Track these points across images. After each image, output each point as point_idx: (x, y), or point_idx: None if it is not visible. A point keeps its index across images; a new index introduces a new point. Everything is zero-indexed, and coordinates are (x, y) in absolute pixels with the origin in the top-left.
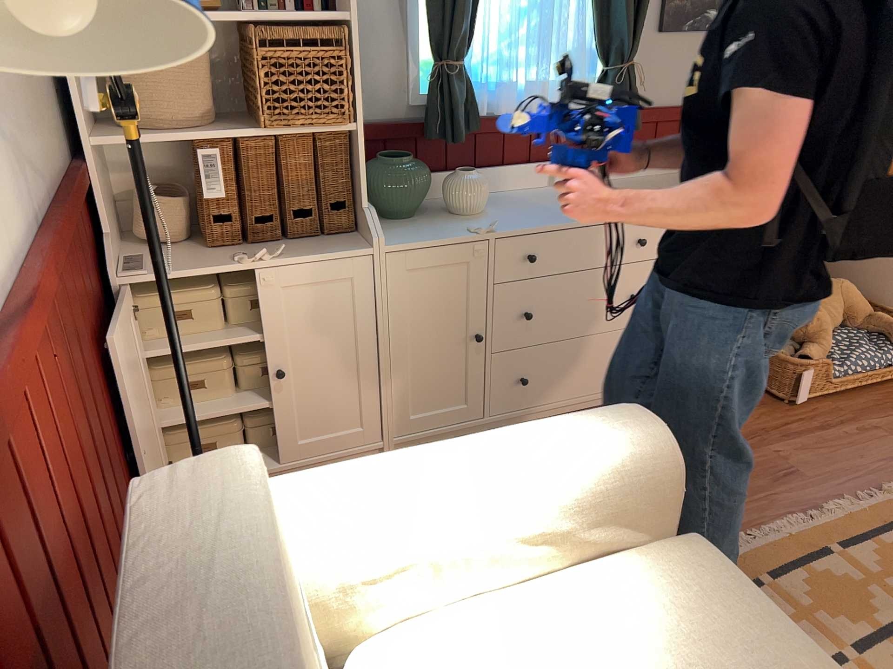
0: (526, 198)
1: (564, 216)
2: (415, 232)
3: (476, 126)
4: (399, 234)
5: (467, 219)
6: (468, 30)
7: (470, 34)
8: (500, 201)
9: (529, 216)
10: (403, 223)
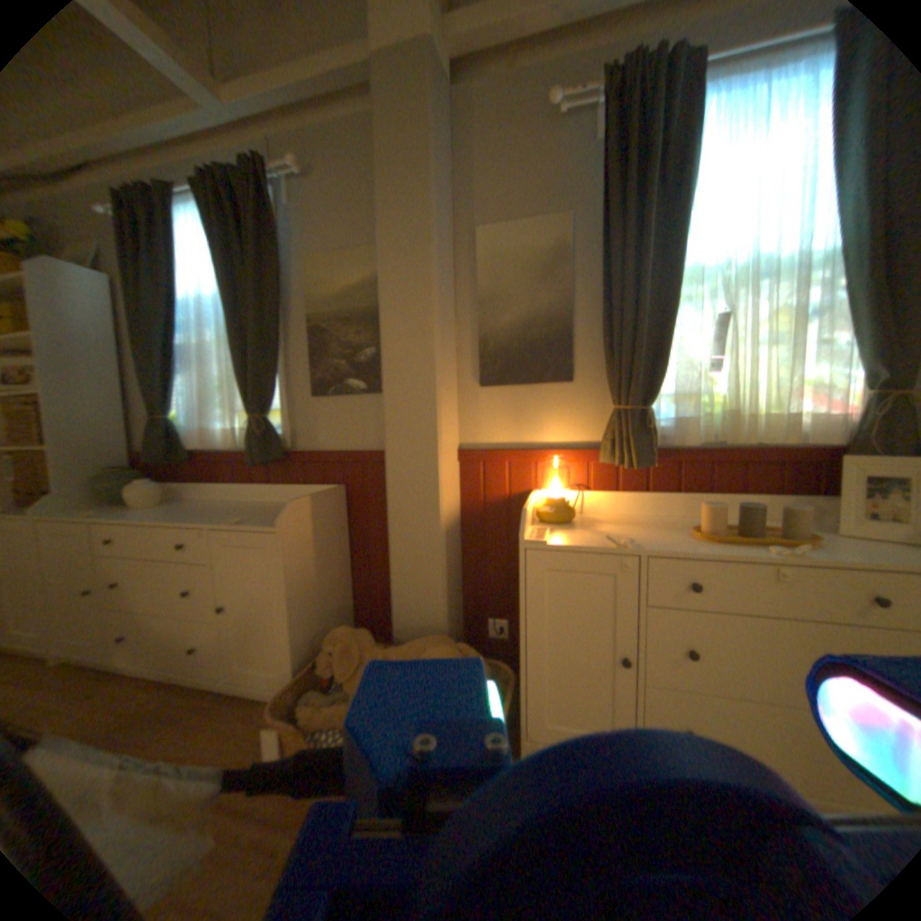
0: (199, 506)
1: (151, 518)
2: (79, 513)
3: (187, 457)
4: (72, 513)
5: (122, 512)
6: (159, 399)
7: (165, 401)
8: (183, 506)
9: (144, 515)
10: (102, 509)
